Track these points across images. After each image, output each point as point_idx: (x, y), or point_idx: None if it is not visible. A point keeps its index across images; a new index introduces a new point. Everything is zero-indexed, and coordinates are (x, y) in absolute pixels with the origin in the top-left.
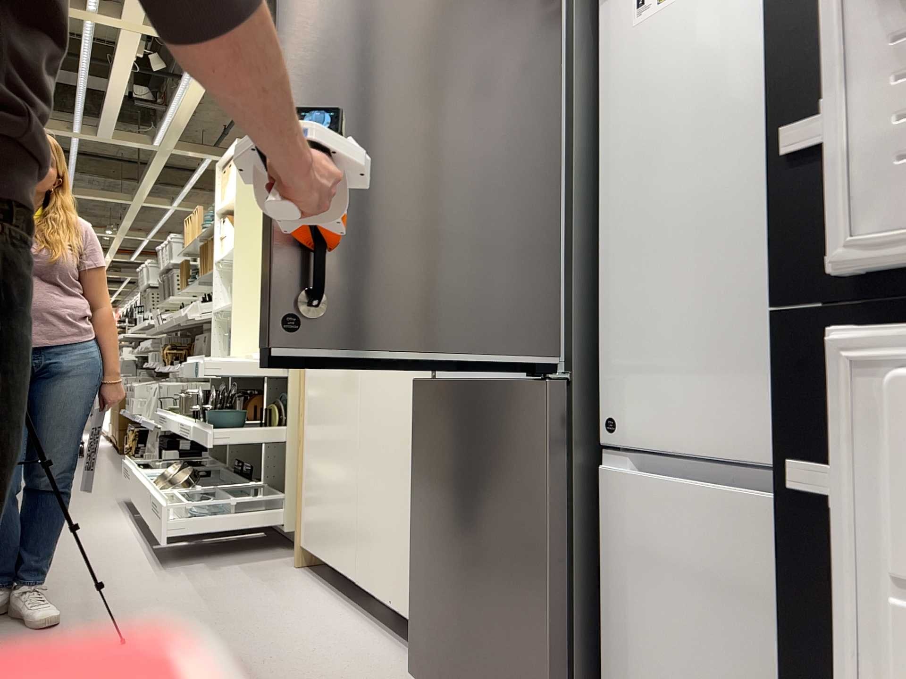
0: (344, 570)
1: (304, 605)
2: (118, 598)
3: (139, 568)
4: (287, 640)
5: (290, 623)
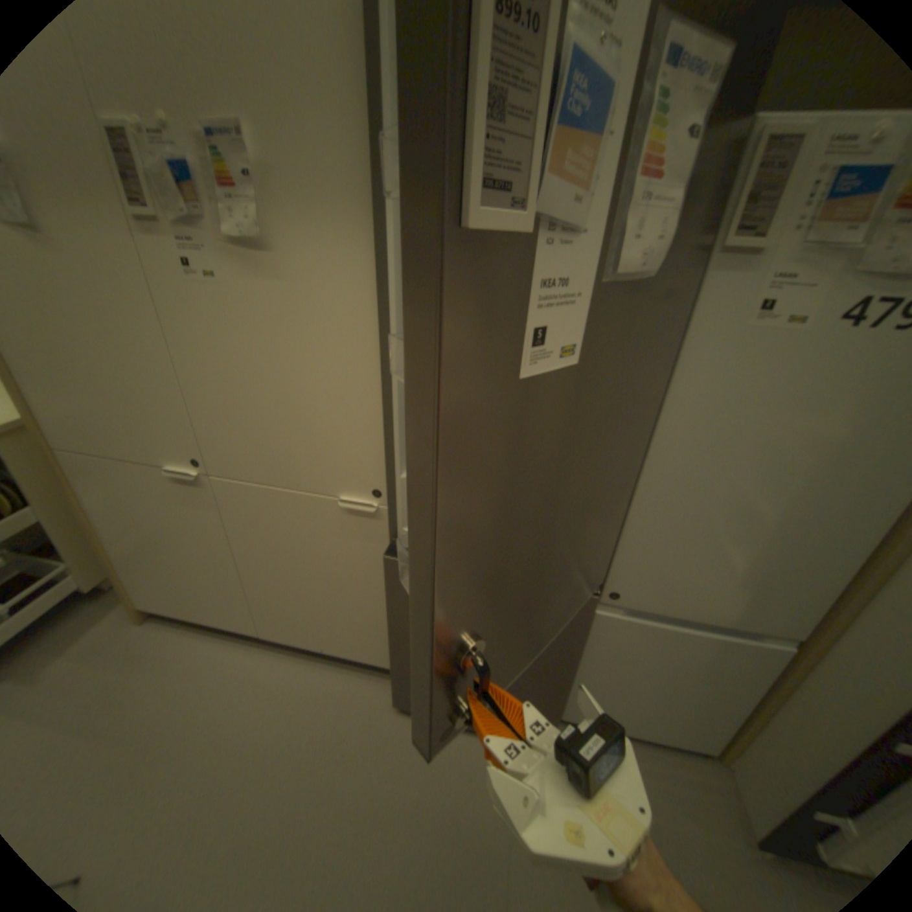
0: (234, 629)
1: (207, 670)
2: None
3: None
4: (247, 726)
5: (224, 703)
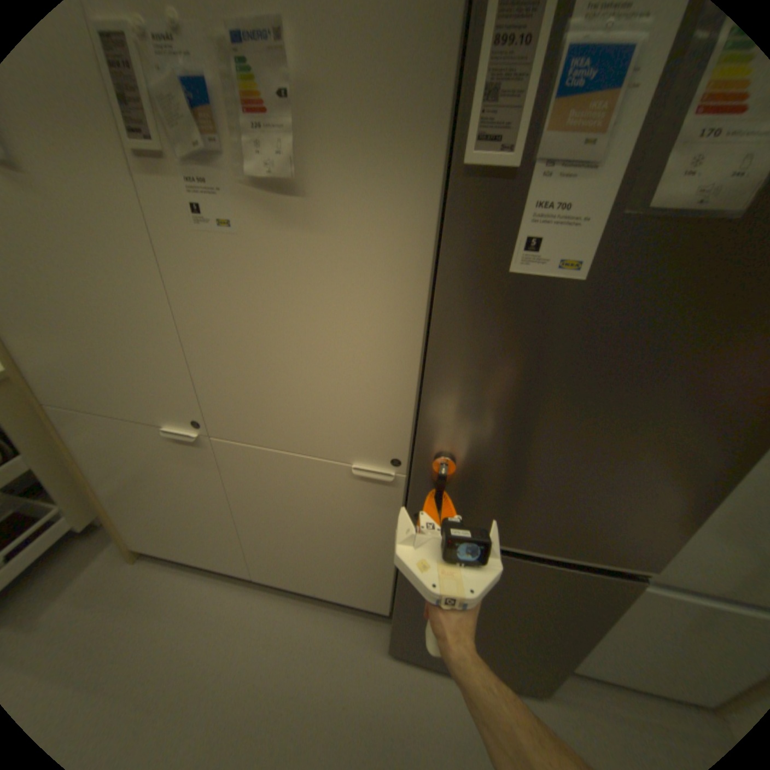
0: (226, 571)
1: (201, 613)
2: None
3: None
4: (245, 675)
5: (221, 650)
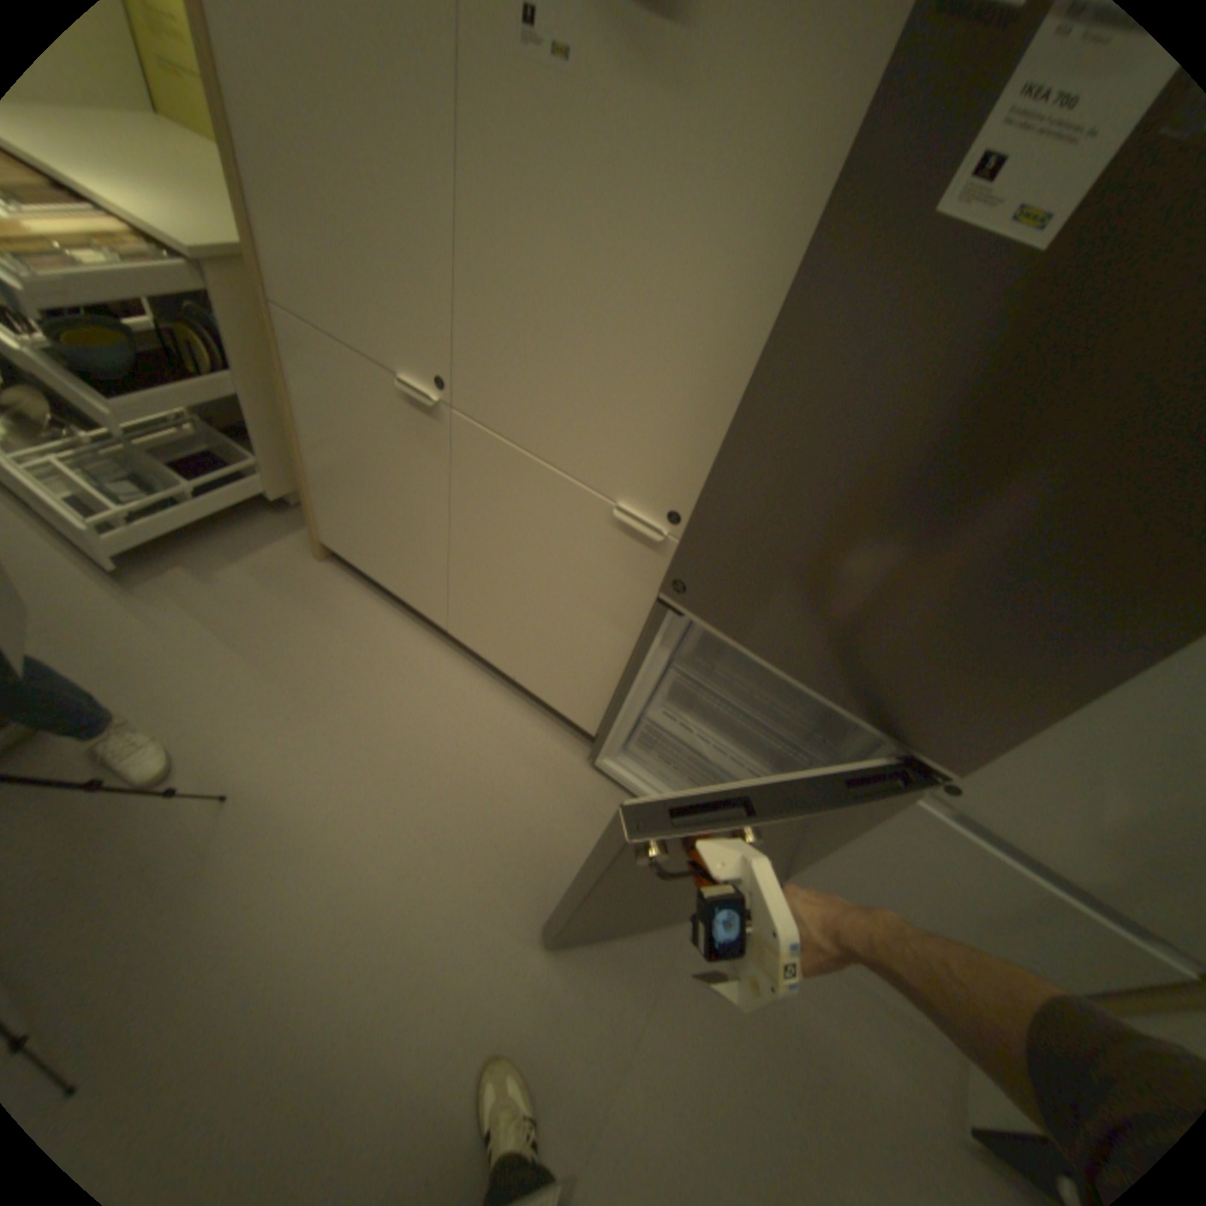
0: (423, 610)
1: (384, 644)
2: (119, 686)
3: (83, 596)
4: (413, 723)
5: (394, 688)
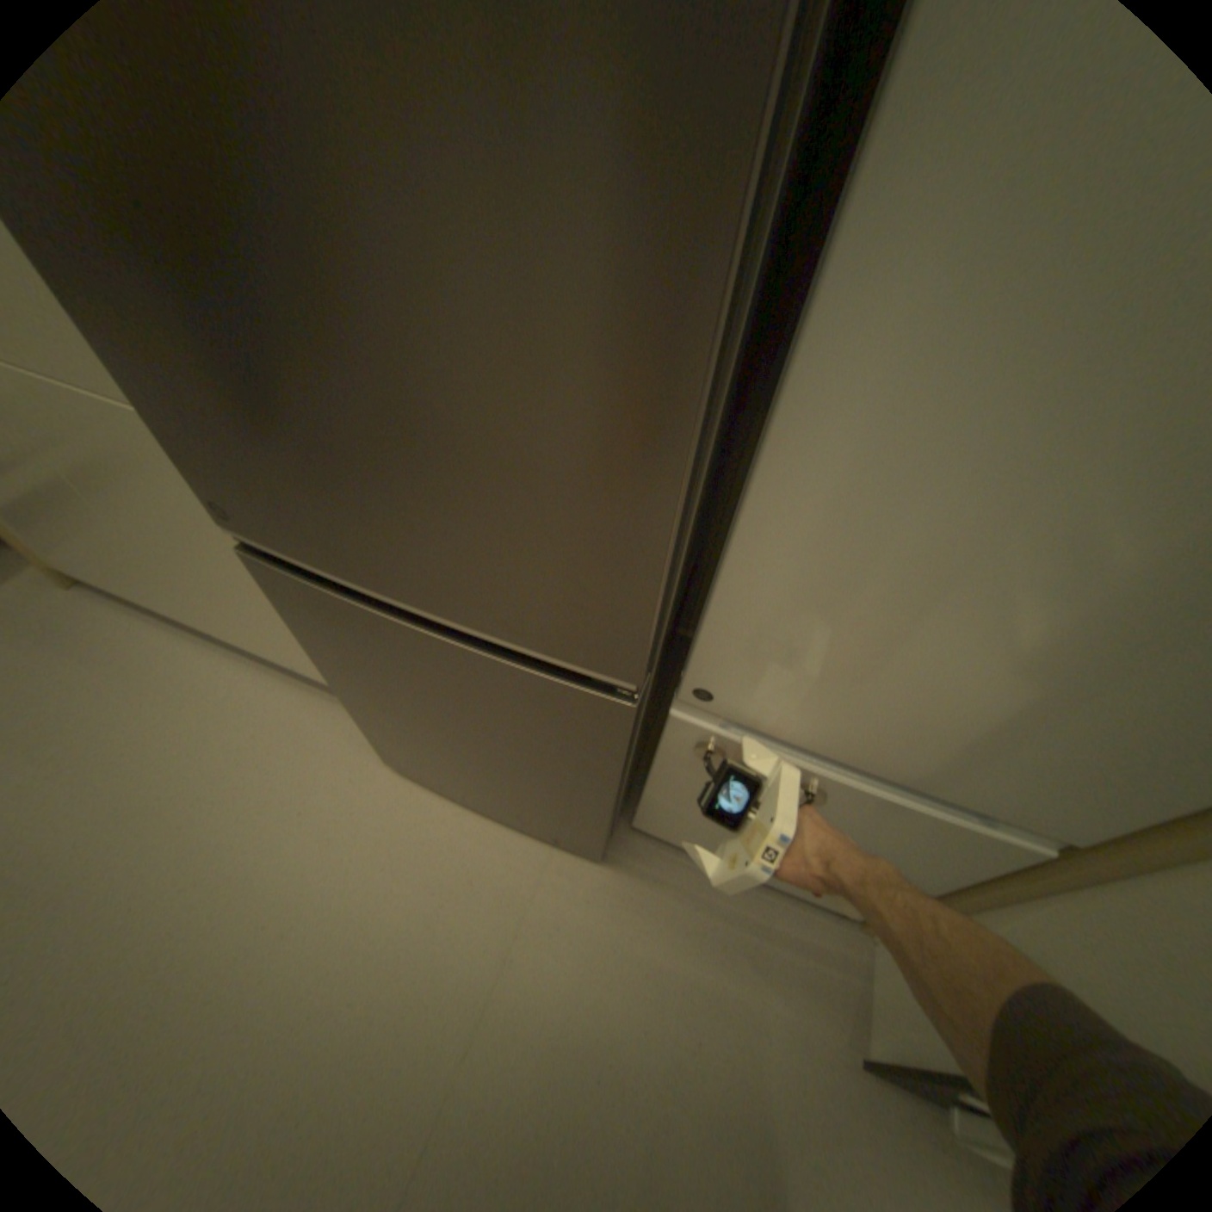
0: (176, 616)
1: (147, 666)
2: None
3: None
4: (182, 750)
5: (159, 715)
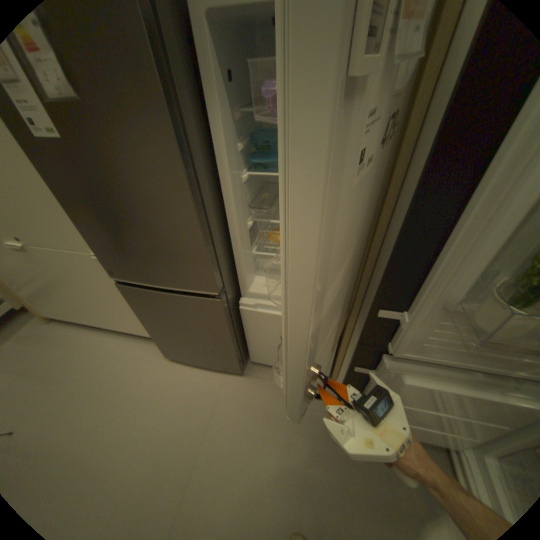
0: (87, 324)
1: (78, 344)
2: None
3: None
4: (93, 369)
5: (84, 359)
